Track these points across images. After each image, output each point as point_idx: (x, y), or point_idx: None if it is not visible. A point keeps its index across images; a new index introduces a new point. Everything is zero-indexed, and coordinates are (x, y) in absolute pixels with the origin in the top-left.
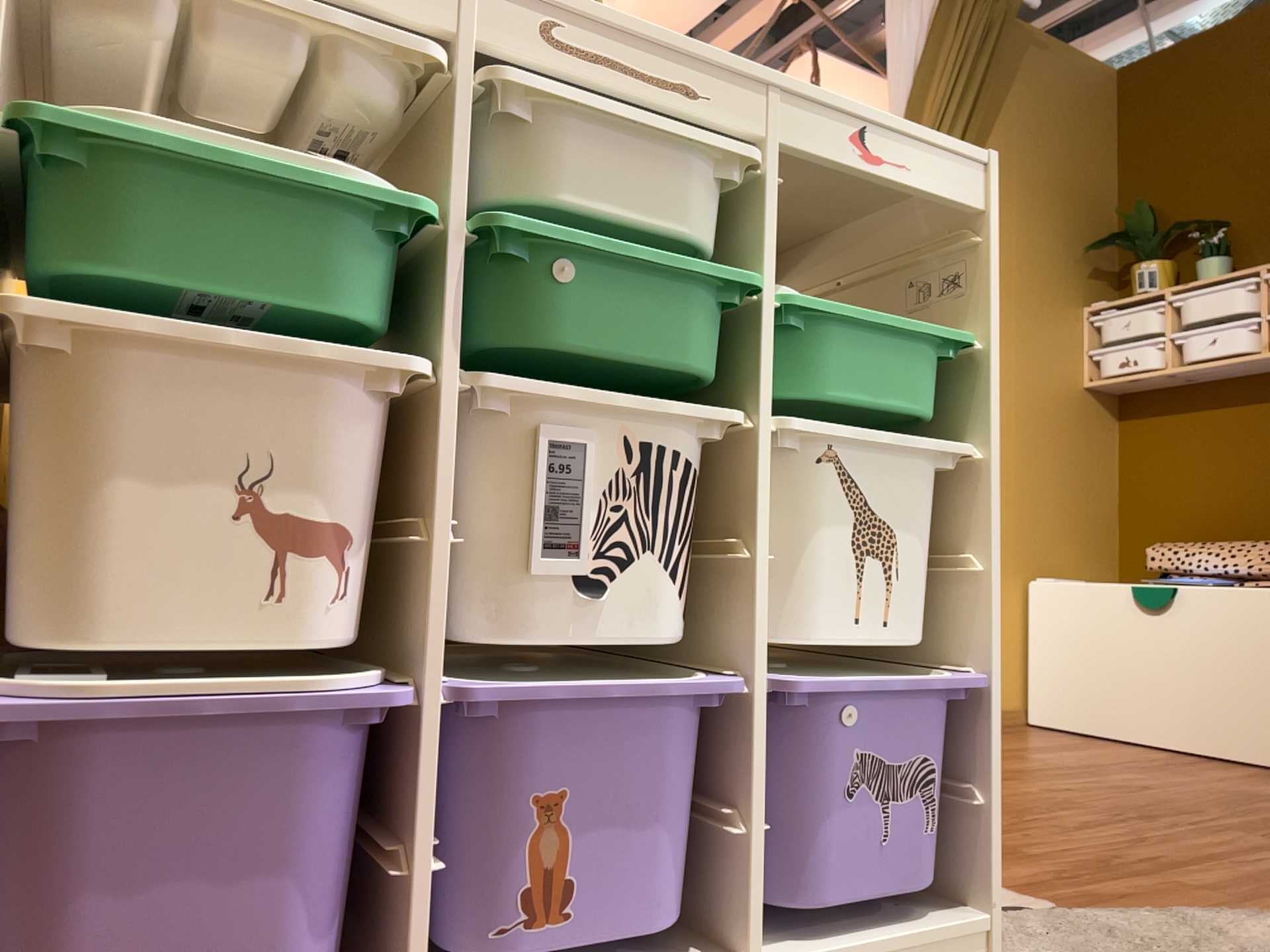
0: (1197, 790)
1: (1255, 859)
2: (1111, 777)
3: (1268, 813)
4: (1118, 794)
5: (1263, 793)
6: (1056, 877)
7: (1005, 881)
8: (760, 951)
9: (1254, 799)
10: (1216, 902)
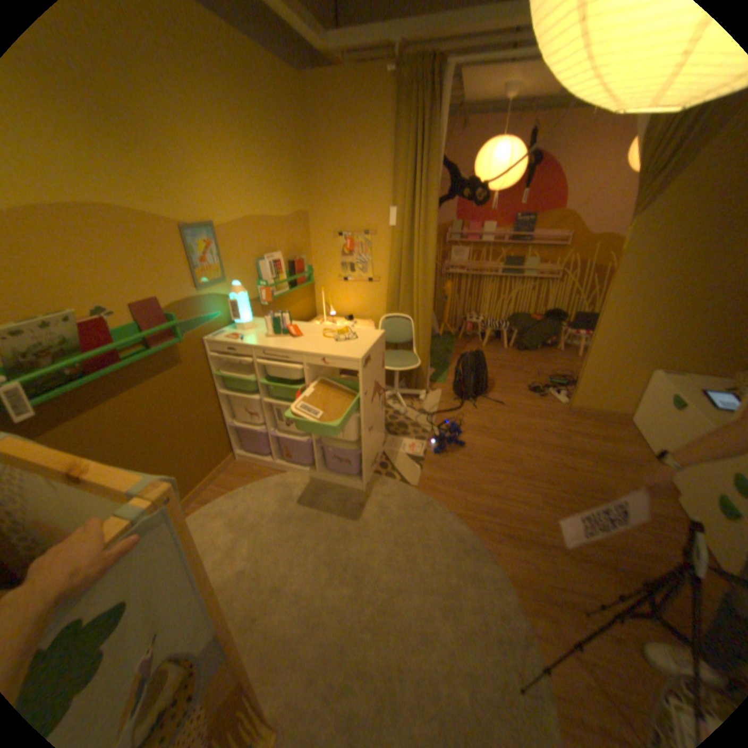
0: (587, 483)
1: (508, 509)
2: (569, 464)
3: (581, 502)
4: (546, 471)
5: (616, 496)
6: (436, 484)
7: (422, 479)
8: (321, 472)
9: (598, 496)
10: (453, 509)
